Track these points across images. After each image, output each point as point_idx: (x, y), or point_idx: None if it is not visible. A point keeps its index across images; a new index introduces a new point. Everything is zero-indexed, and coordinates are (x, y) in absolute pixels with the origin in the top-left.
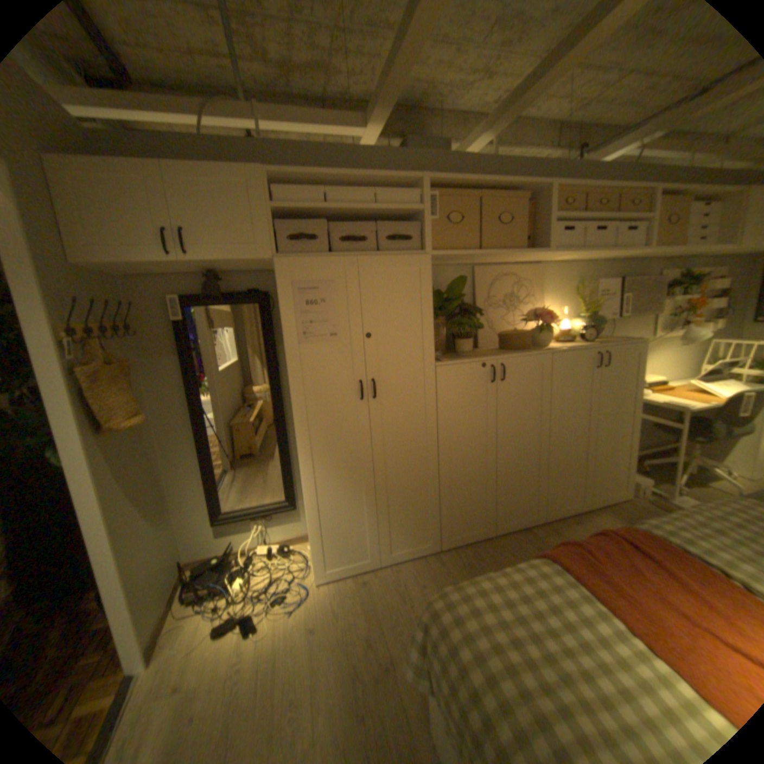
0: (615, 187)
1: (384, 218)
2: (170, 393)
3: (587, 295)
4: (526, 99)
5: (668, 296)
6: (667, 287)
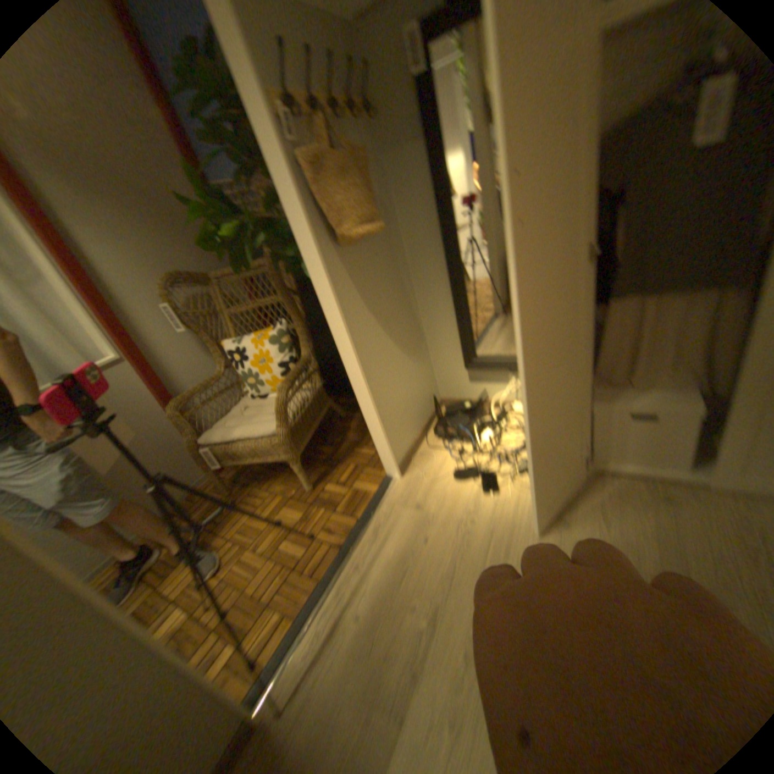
0: None
1: None
2: (420, 200)
3: None
4: None
5: None
6: None
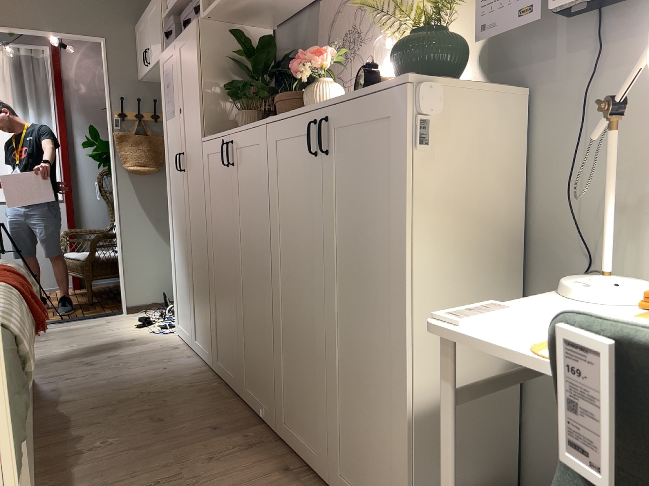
0: None
1: None
2: None
3: None
4: None
5: None
6: None
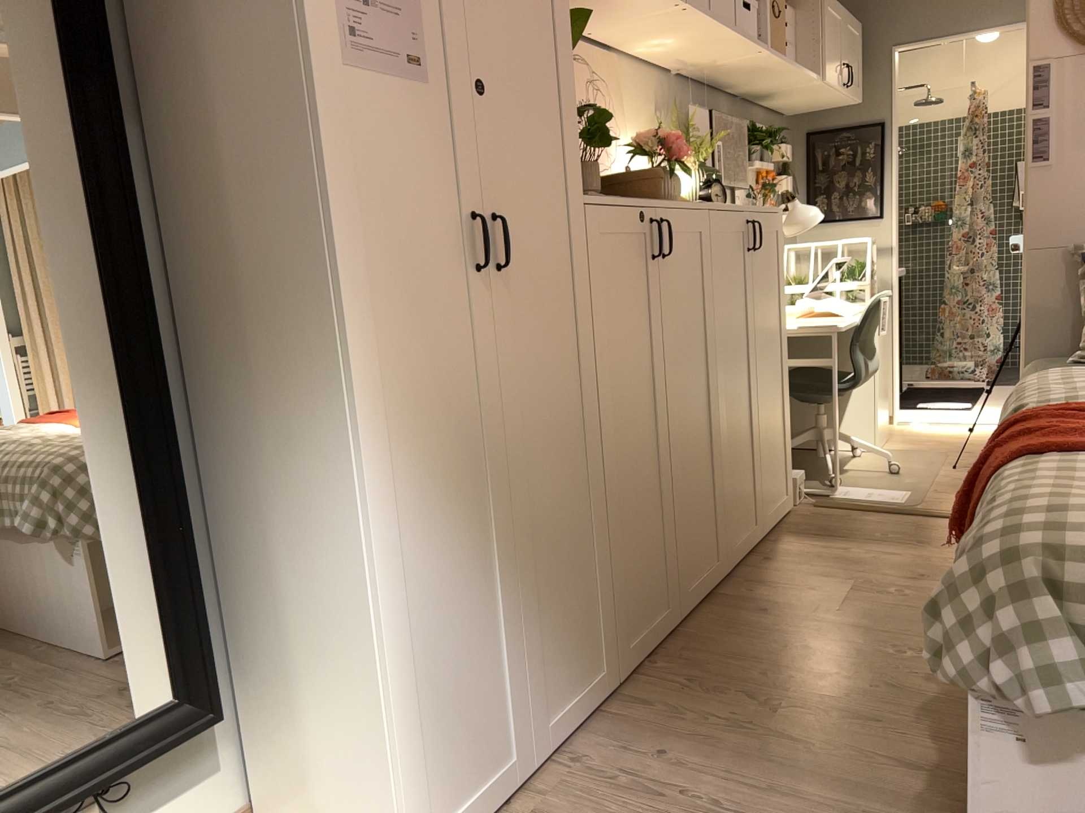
0: None
1: None
2: None
3: (680, 129)
4: None
5: (743, 160)
6: (741, 144)
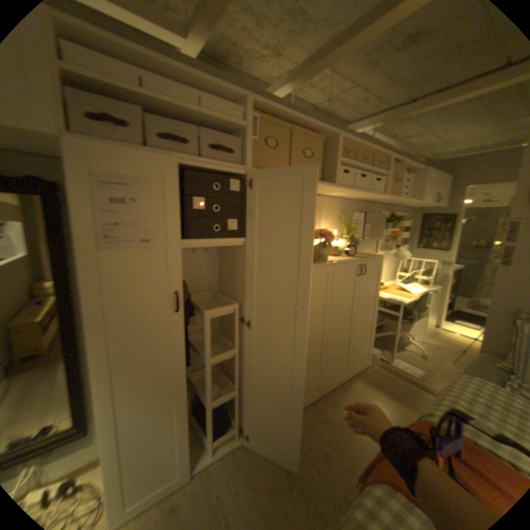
0: (372, 148)
1: (206, 128)
2: None
3: (347, 222)
4: (327, 60)
5: (384, 228)
6: (384, 222)
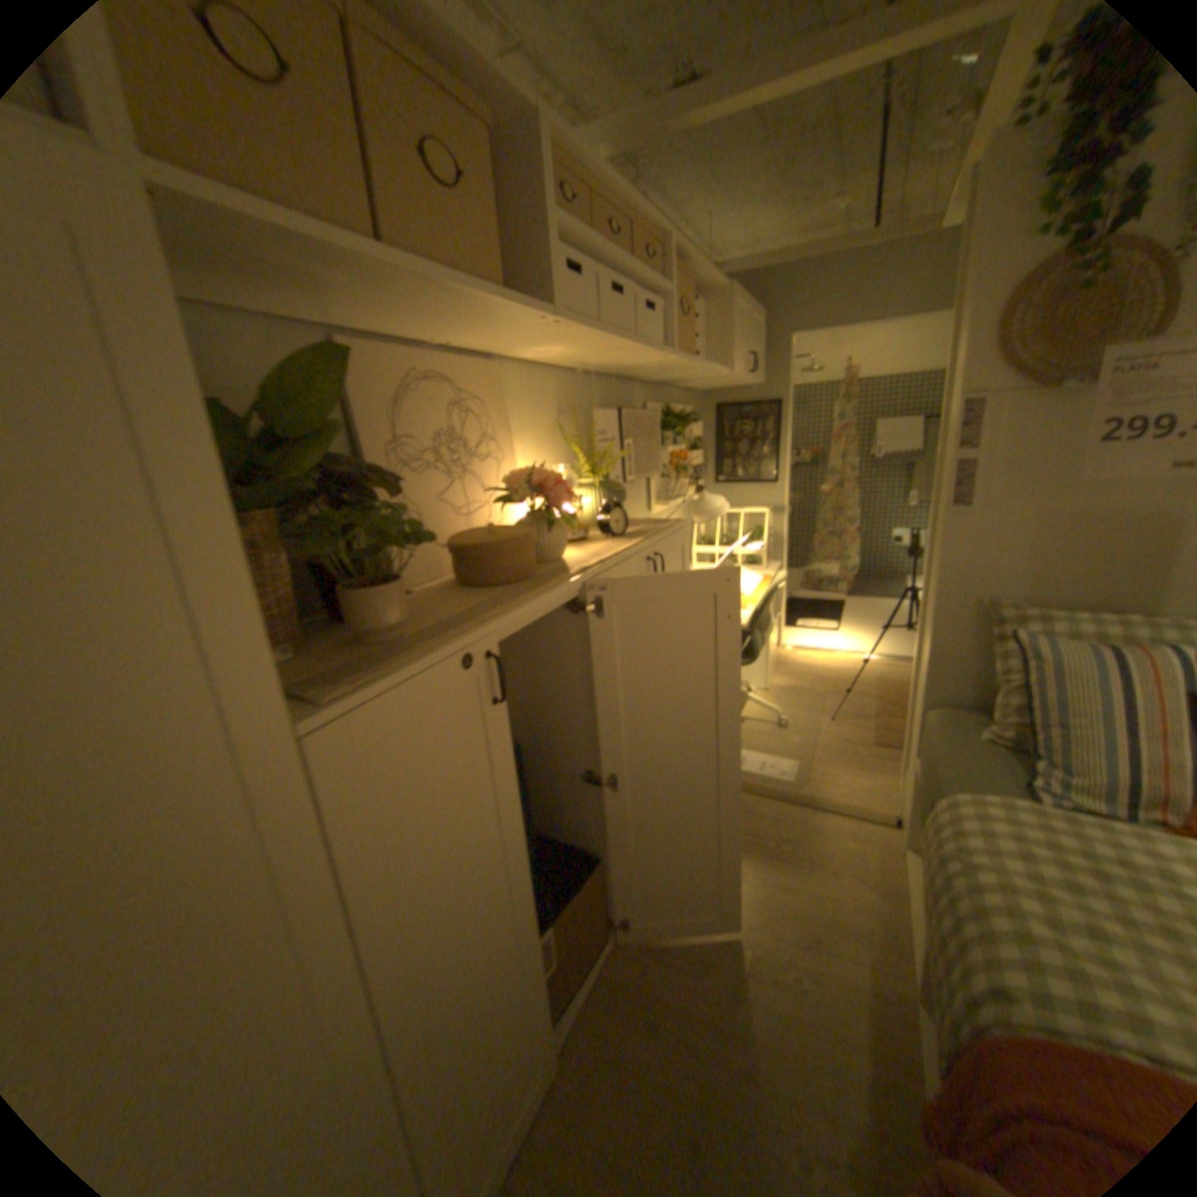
0: (628, 198)
1: None
2: None
3: (583, 439)
4: None
5: (658, 444)
6: (656, 430)
